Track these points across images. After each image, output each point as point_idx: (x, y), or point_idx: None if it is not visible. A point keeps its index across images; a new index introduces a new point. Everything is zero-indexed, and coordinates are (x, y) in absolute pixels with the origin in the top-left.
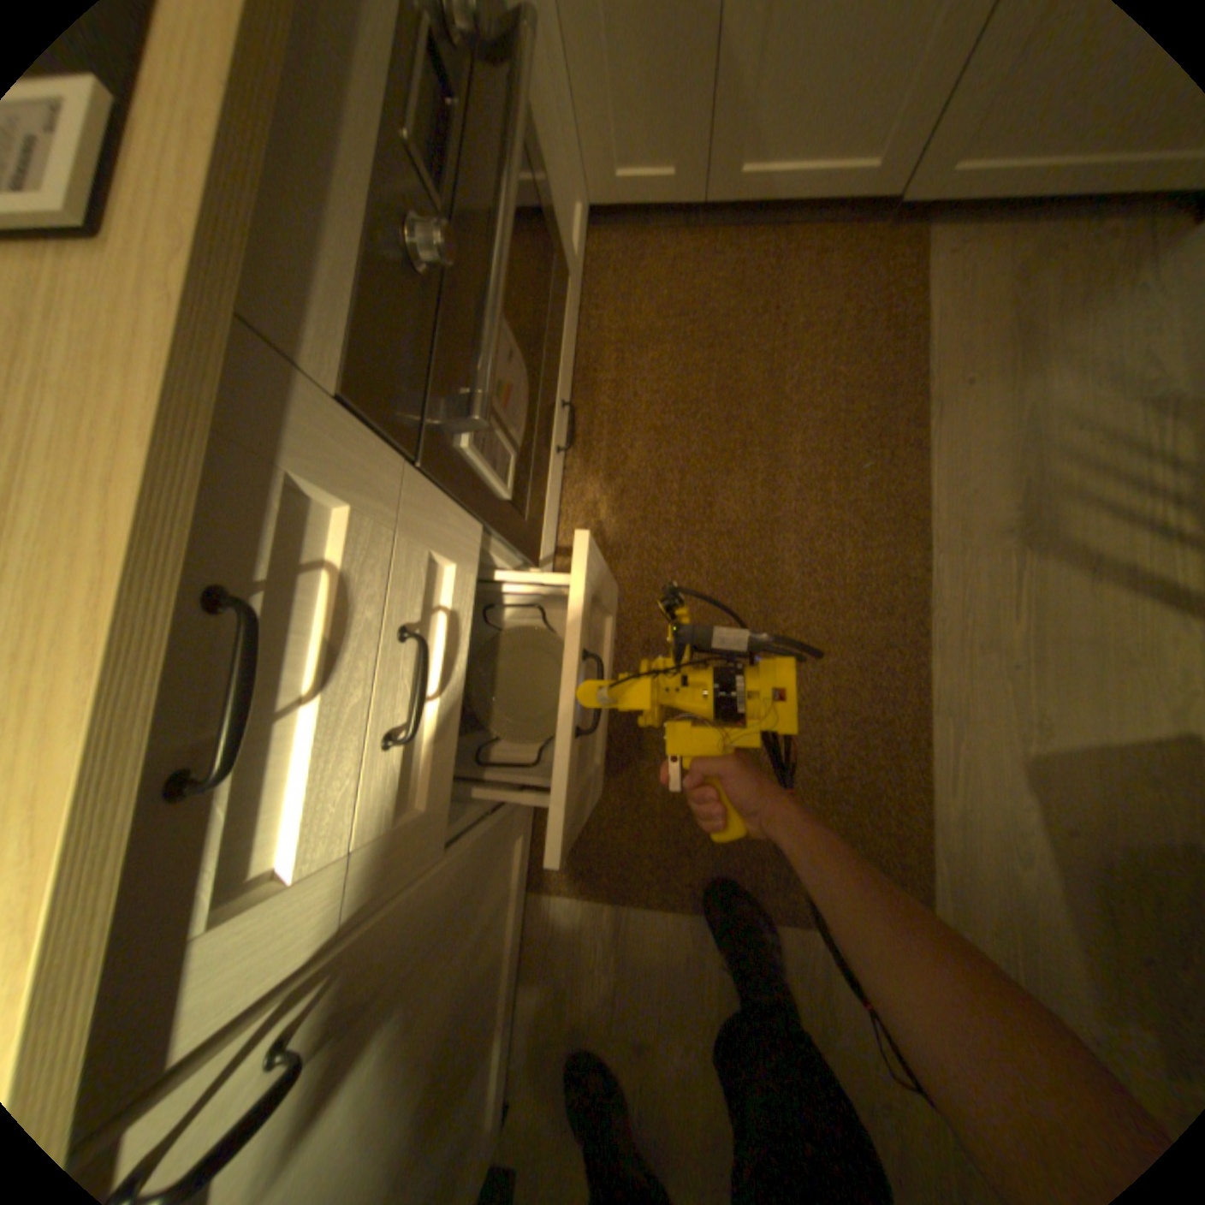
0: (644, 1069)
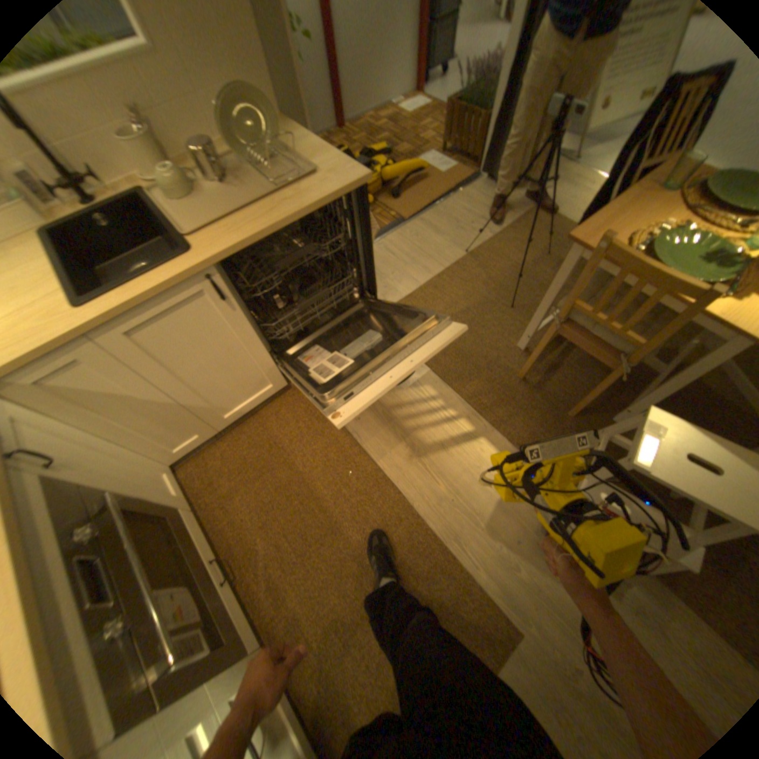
0: None
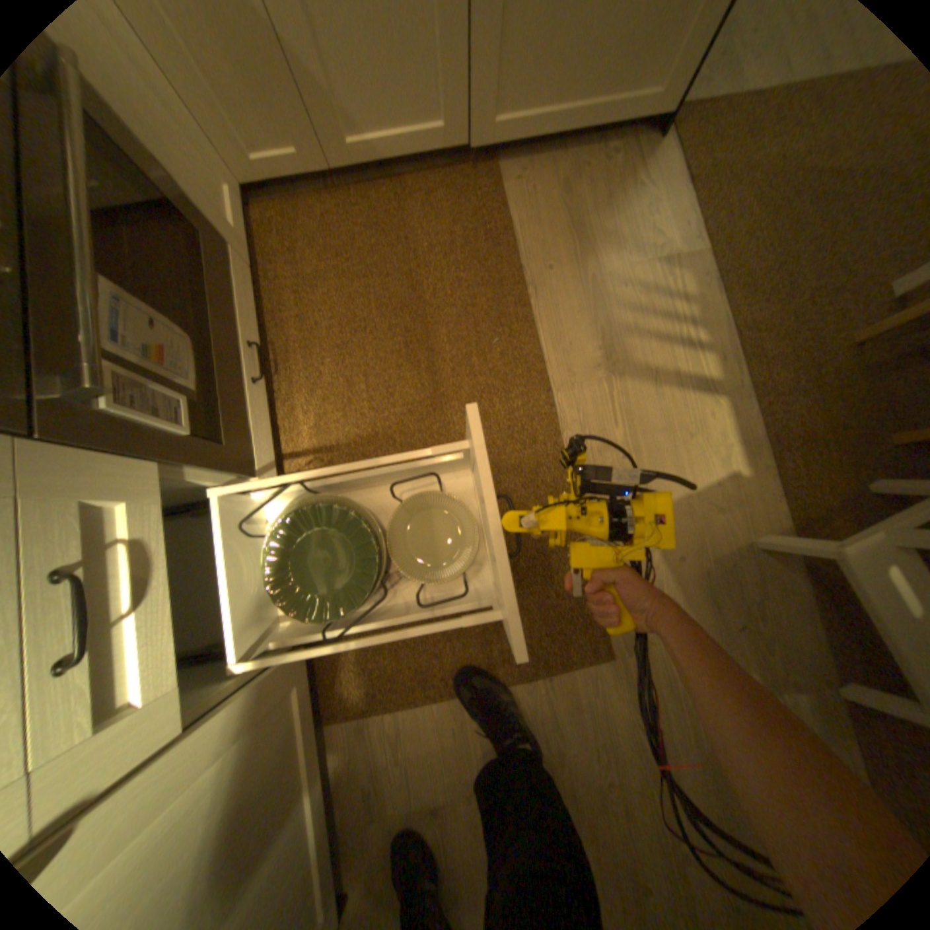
0: (440, 826)
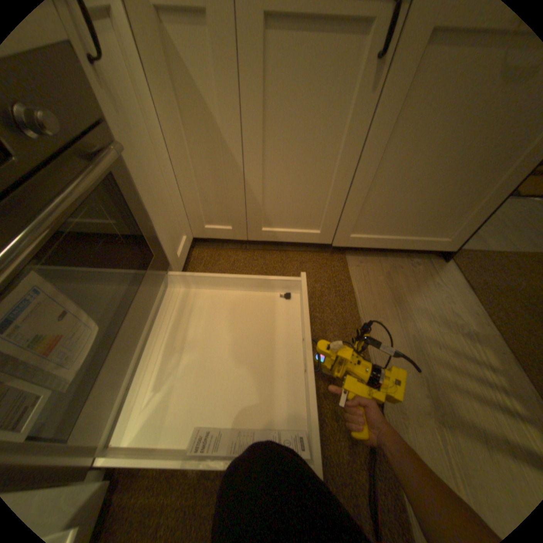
0: None
